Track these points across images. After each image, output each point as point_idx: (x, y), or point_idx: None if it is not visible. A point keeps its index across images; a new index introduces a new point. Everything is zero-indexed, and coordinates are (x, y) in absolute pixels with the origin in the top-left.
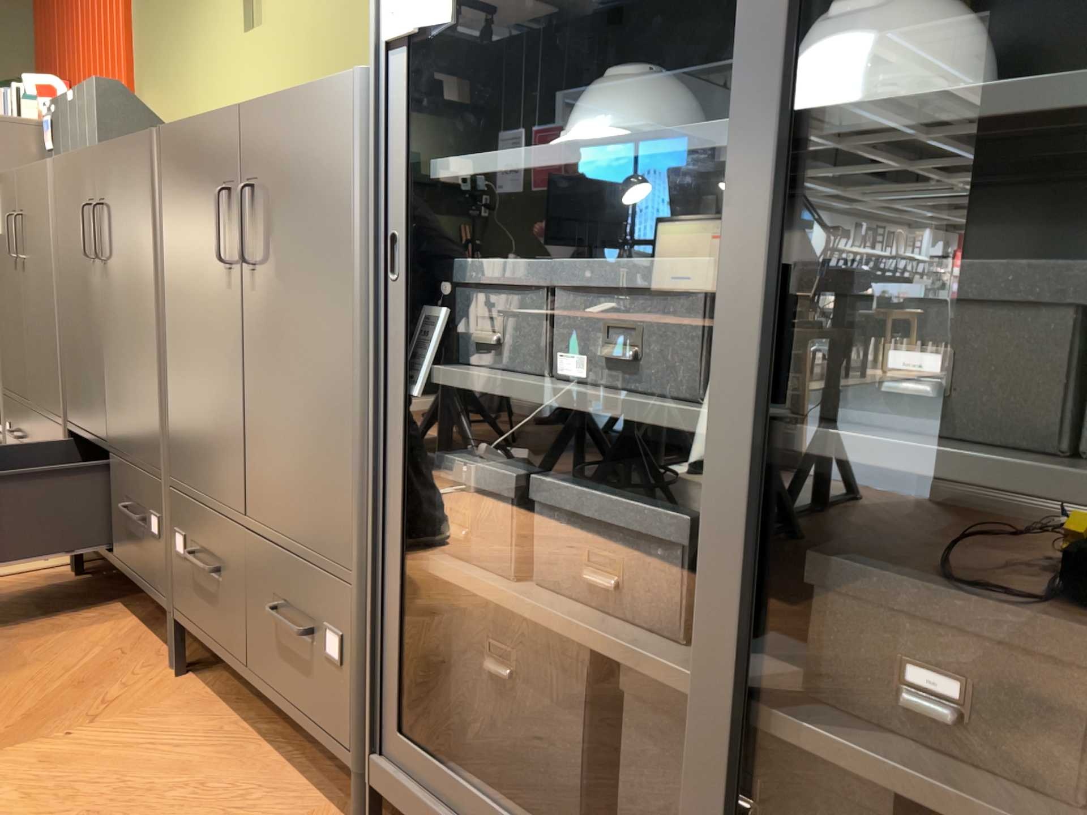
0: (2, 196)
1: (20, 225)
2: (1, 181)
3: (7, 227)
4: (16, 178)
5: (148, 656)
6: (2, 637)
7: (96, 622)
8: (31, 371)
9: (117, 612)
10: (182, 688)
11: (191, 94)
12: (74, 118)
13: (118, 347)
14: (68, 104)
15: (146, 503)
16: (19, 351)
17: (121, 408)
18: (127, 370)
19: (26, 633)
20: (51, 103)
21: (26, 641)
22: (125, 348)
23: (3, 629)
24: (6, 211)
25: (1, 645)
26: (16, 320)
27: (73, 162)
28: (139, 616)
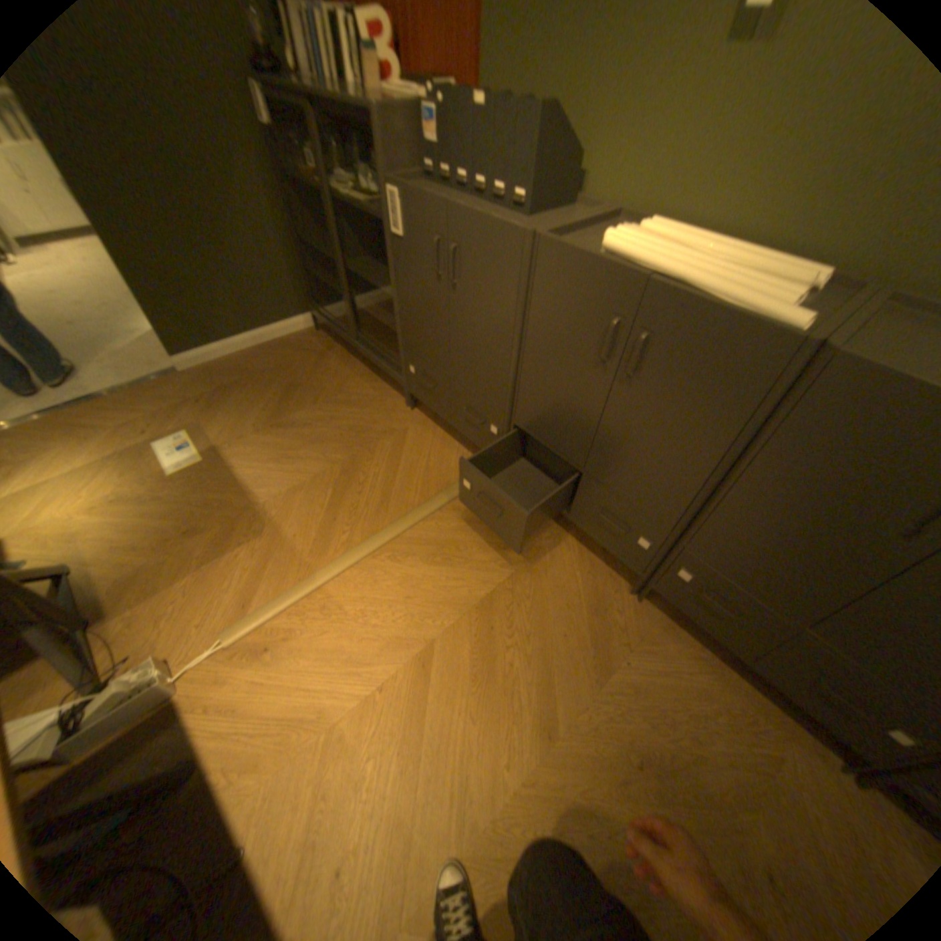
0: (411, 206)
1: (454, 255)
2: (410, 192)
3: (421, 238)
4: (445, 206)
5: (606, 577)
6: (517, 559)
7: (554, 542)
8: (455, 359)
9: (556, 529)
10: (648, 612)
11: (587, 84)
12: (481, 126)
13: (629, 436)
14: (472, 104)
15: (635, 528)
16: (434, 336)
17: (615, 468)
18: (638, 456)
19: (526, 555)
20: (434, 86)
21: (533, 563)
22: (643, 445)
23: (511, 550)
24: (420, 224)
25: (523, 568)
26: (433, 315)
27: (585, 260)
28: (571, 533)
